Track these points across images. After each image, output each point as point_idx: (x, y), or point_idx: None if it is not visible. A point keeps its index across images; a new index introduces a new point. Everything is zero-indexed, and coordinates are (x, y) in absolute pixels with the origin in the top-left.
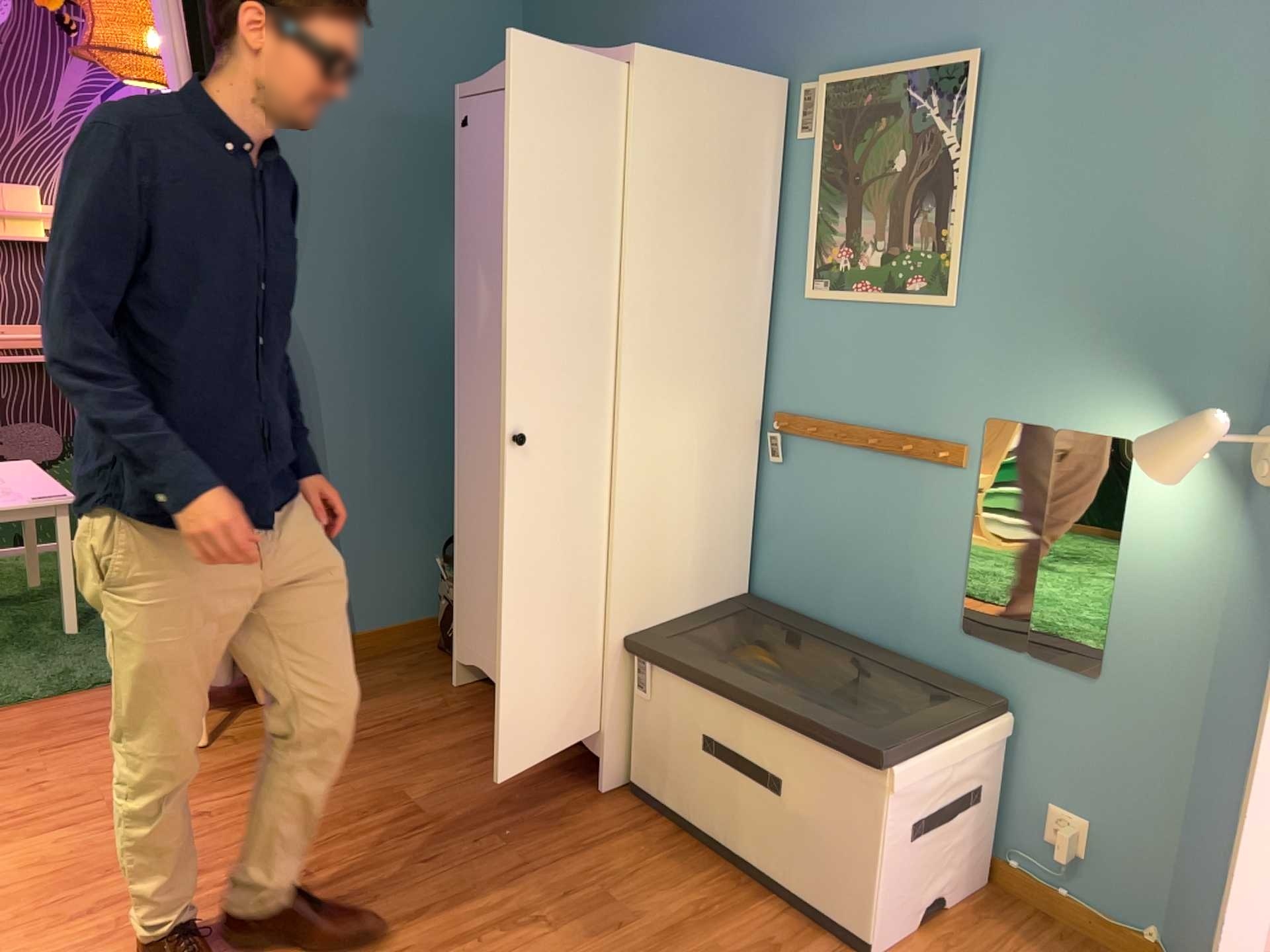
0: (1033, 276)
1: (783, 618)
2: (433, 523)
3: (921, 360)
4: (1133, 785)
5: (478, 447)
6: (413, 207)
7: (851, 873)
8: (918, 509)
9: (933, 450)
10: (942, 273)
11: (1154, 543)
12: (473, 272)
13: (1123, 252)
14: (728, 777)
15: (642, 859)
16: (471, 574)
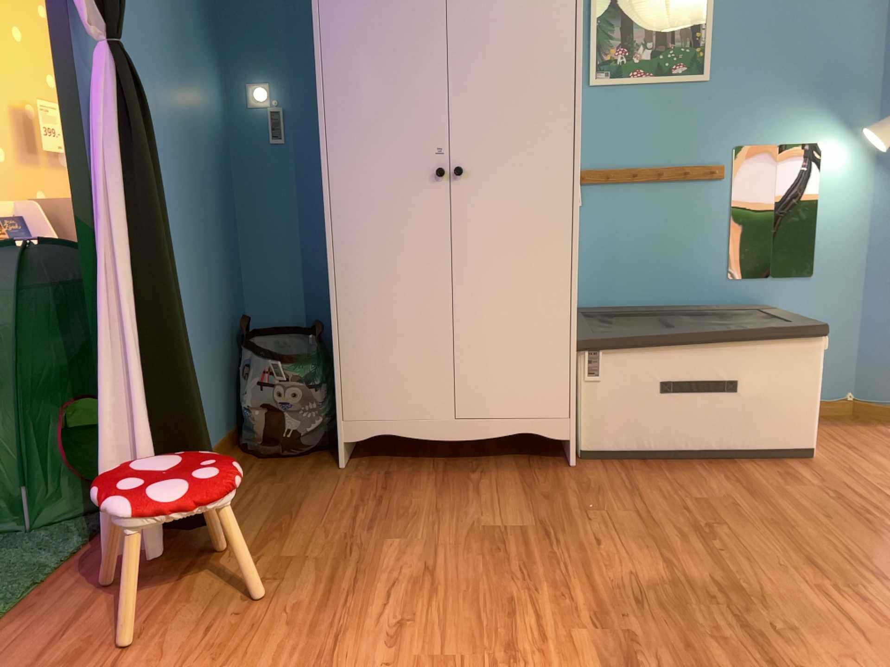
0: (757, 58)
1: (608, 310)
2: (216, 342)
3: (685, 118)
4: (834, 325)
5: (371, 227)
6: (174, 8)
7: (797, 412)
8: (691, 212)
9: (703, 171)
10: (698, 60)
11: (836, 195)
12: (350, 60)
13: (808, 41)
14: (689, 400)
15: (665, 479)
16: (366, 350)
